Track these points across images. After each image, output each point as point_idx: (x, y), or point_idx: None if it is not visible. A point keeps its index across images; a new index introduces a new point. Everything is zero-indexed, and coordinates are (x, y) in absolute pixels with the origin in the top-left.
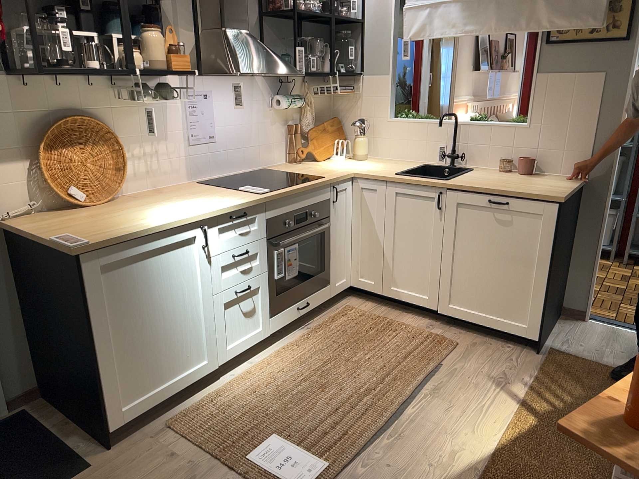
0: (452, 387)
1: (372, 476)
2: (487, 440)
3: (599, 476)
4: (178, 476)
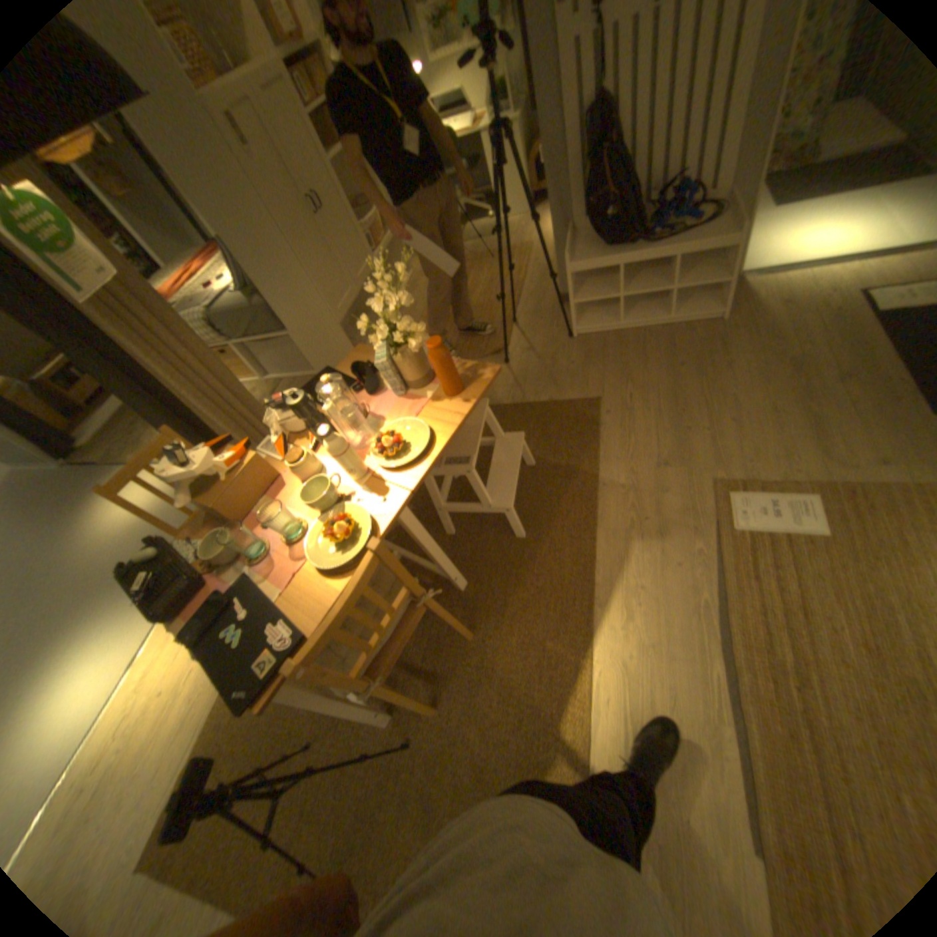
0: (702, 772)
1: (688, 546)
2: (608, 661)
3: (494, 658)
4: (846, 452)
